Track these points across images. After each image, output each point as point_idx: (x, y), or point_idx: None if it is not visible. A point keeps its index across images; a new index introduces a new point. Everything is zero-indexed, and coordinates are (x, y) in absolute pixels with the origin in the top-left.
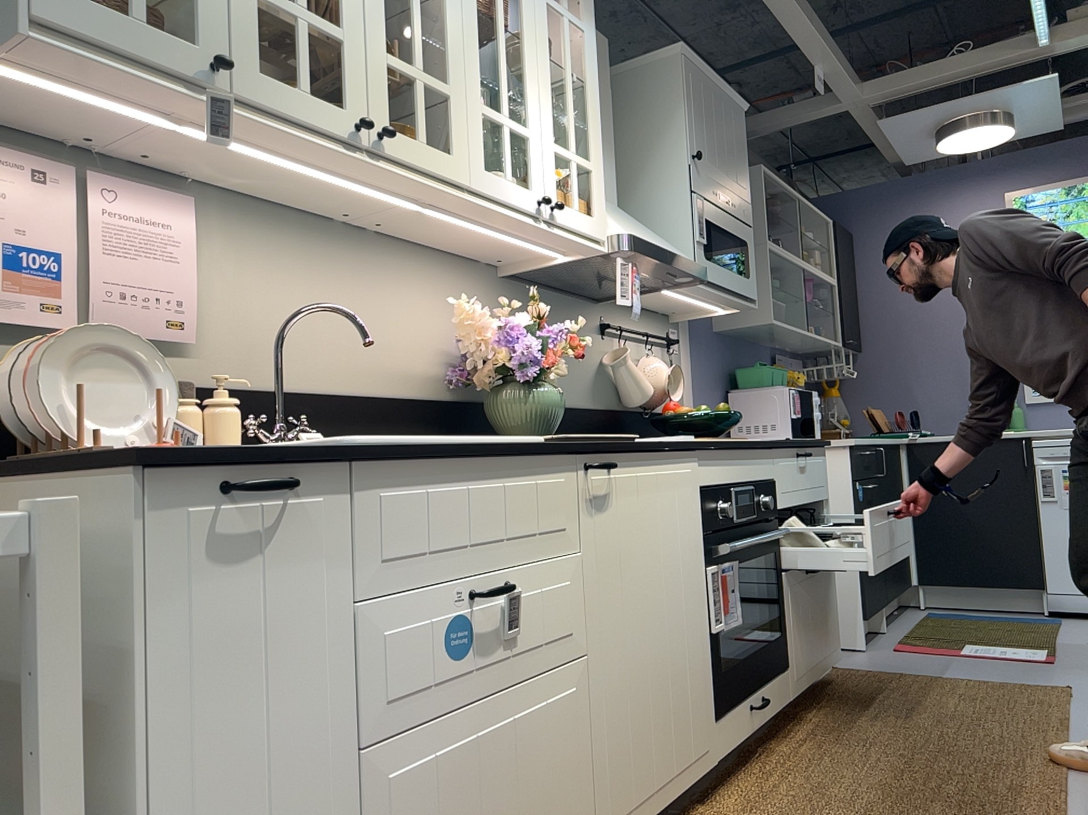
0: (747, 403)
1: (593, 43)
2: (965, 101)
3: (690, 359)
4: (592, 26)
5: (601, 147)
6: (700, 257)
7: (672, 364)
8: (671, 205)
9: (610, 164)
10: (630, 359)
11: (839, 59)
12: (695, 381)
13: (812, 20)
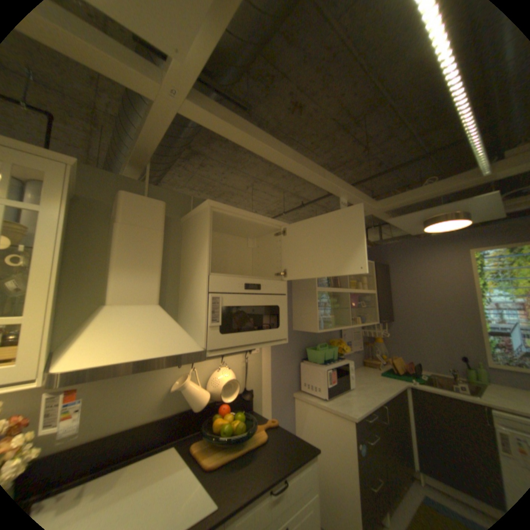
0: (308, 371)
1: (52, 216)
2: (437, 208)
3: (267, 352)
4: (54, 203)
5: (50, 297)
6: (210, 336)
7: (244, 365)
8: (199, 298)
9: (148, 279)
10: (206, 372)
11: (354, 191)
12: (270, 364)
13: (324, 173)
